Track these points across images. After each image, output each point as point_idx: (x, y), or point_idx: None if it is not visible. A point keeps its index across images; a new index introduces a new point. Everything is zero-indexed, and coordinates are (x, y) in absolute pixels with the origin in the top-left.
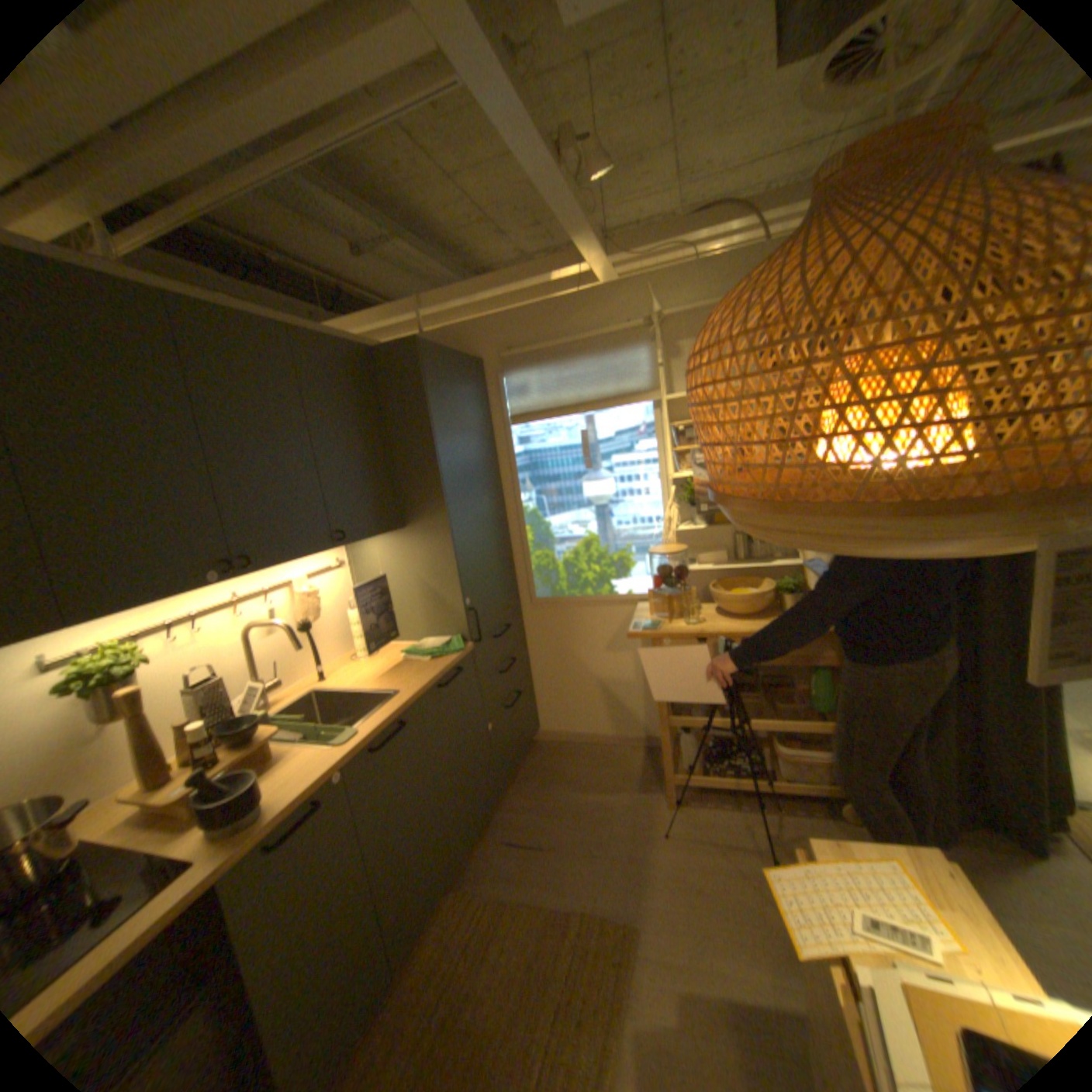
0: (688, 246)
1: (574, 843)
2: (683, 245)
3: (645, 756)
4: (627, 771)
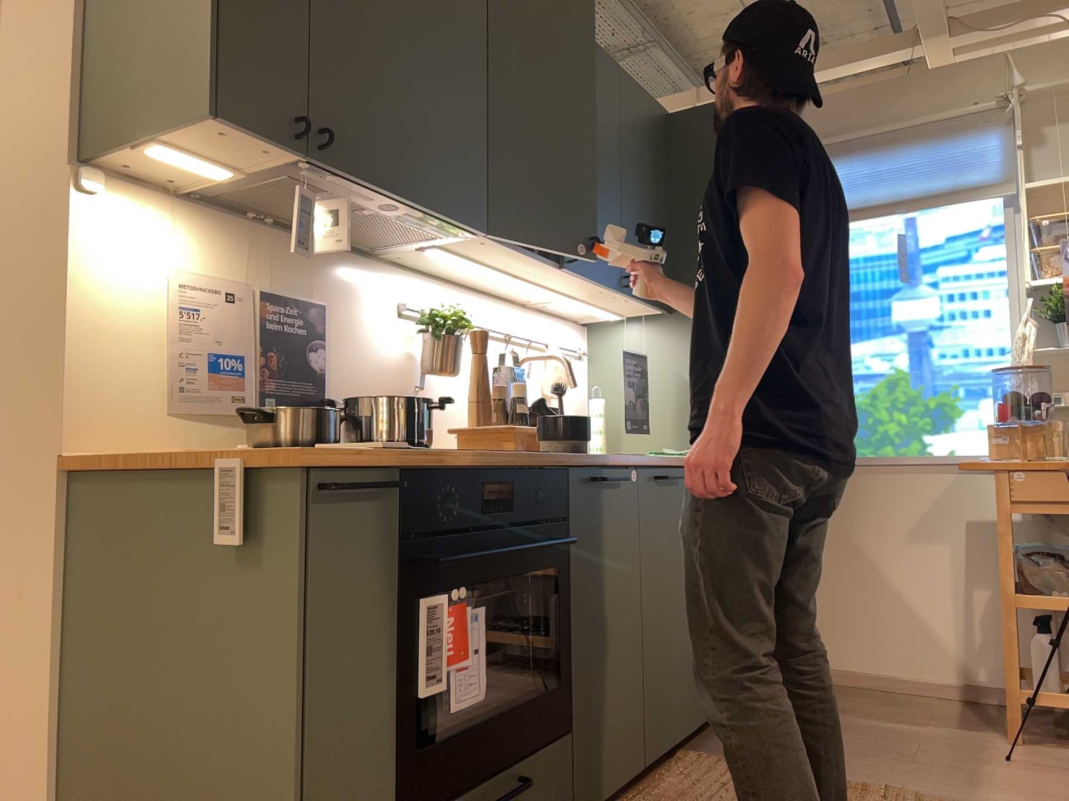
0: (1059, 20)
1: (863, 747)
2: (1051, 18)
3: (964, 705)
4: (936, 711)
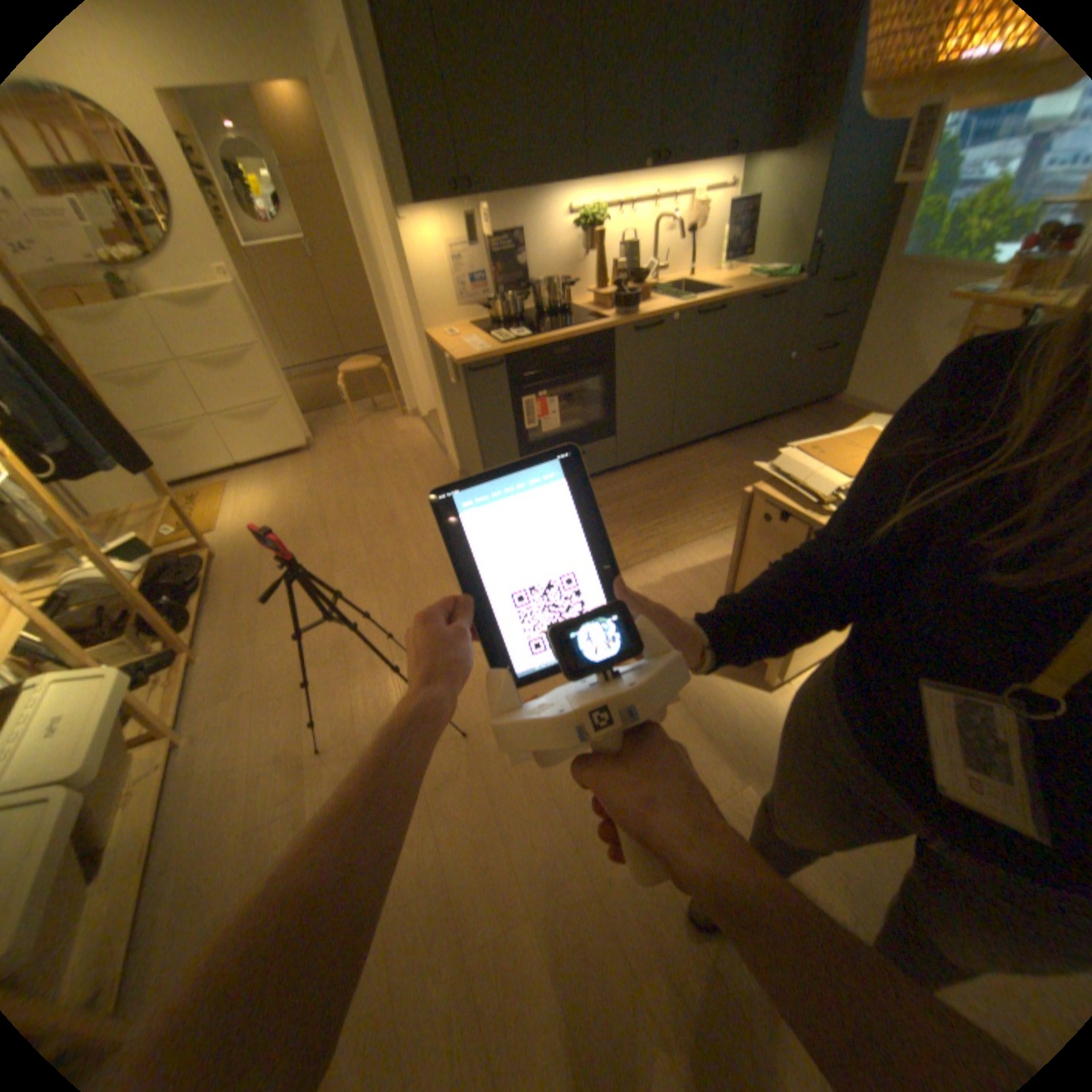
0: None
1: None
2: None
3: None
4: None
